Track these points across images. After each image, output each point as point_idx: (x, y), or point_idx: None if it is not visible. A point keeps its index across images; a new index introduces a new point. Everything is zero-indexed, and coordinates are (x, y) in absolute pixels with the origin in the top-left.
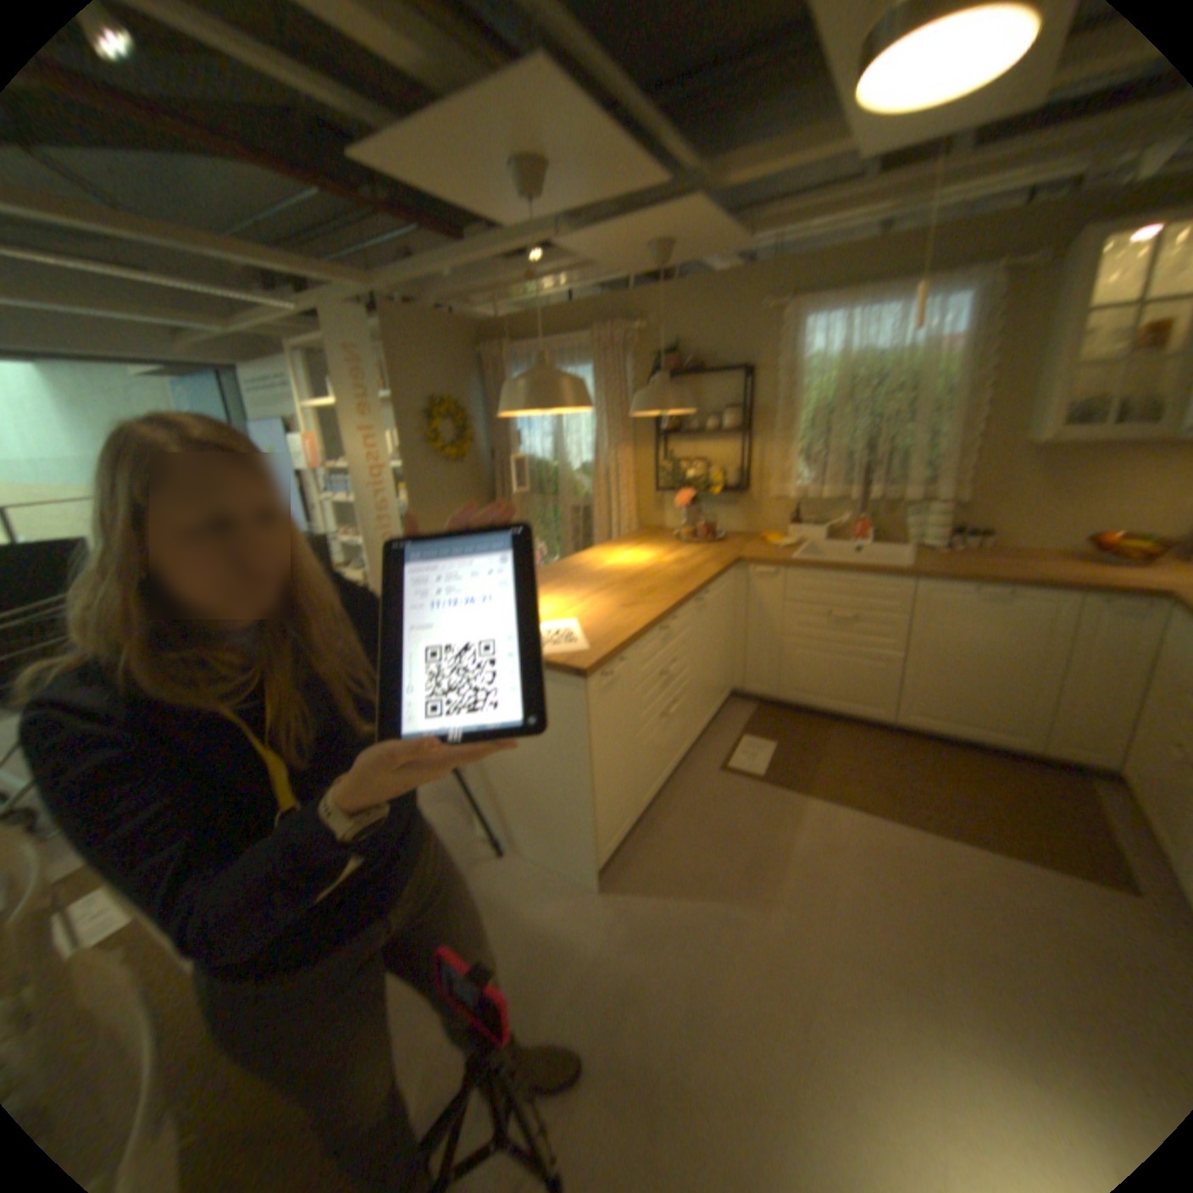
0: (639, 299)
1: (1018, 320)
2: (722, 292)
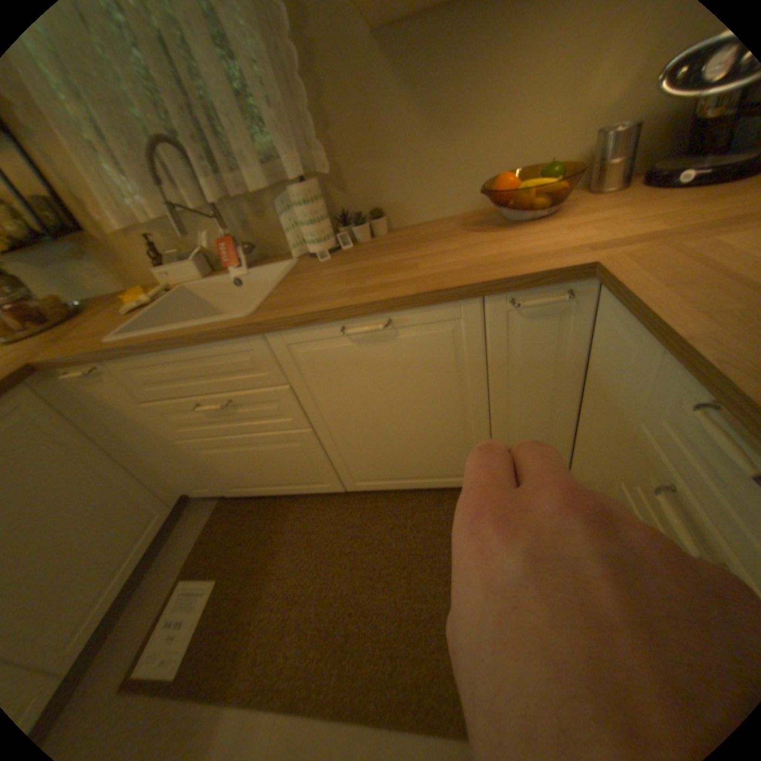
0: None
1: None
2: None
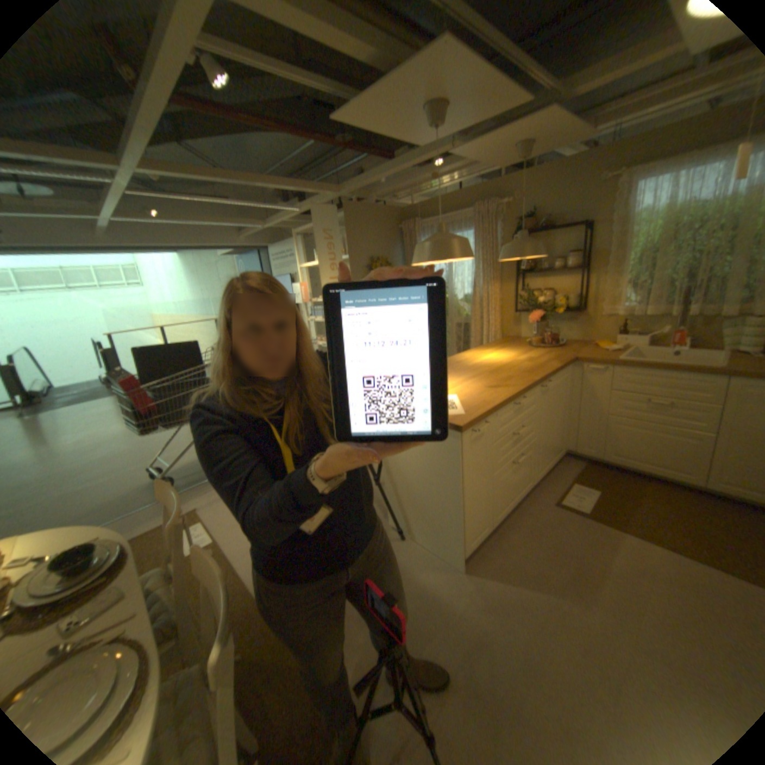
0: (506, 184)
1: None
2: (569, 172)
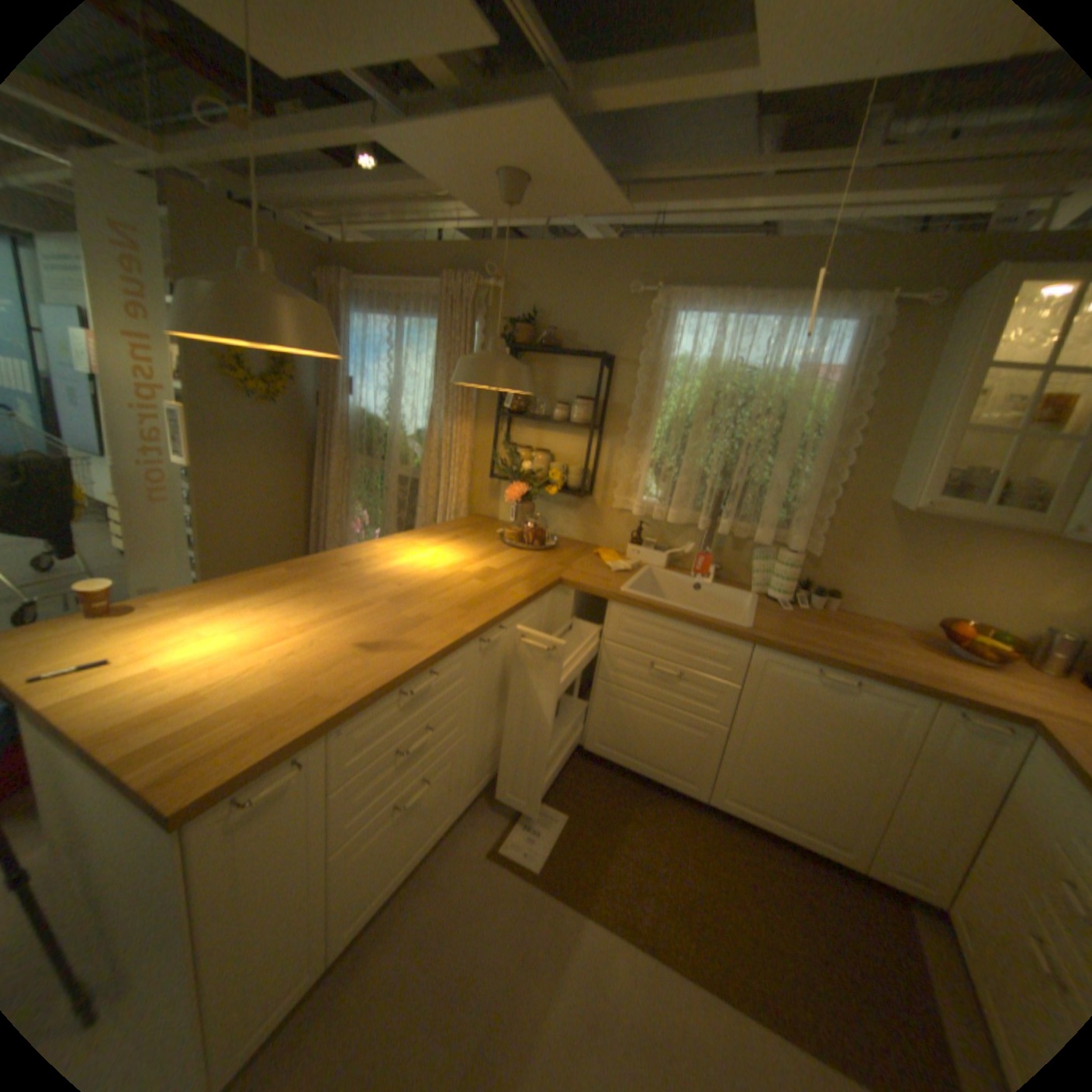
0: (499, 257)
1: (899, 364)
2: (590, 268)
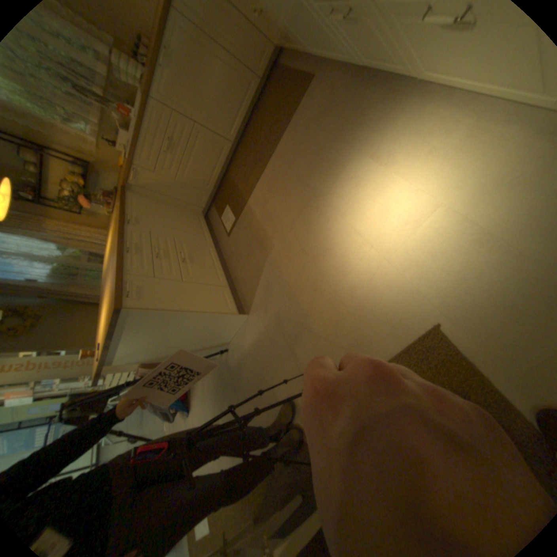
0: None
1: None
2: None
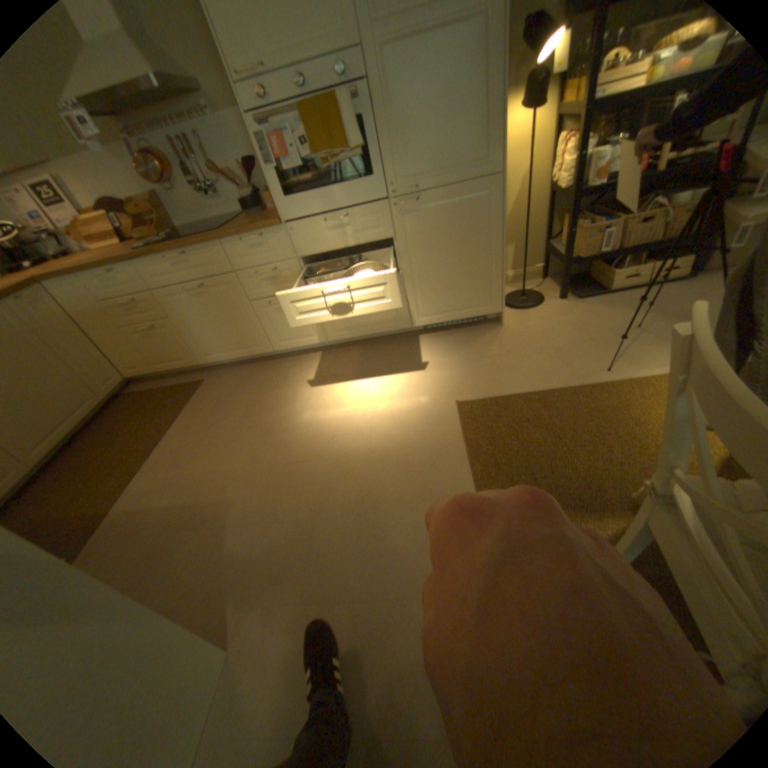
0: None
1: None
2: None
